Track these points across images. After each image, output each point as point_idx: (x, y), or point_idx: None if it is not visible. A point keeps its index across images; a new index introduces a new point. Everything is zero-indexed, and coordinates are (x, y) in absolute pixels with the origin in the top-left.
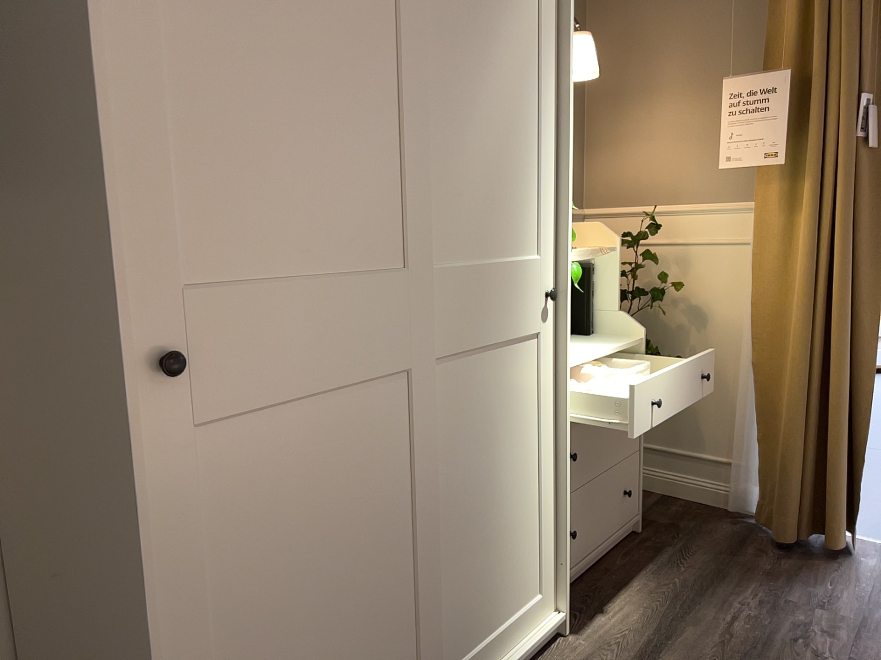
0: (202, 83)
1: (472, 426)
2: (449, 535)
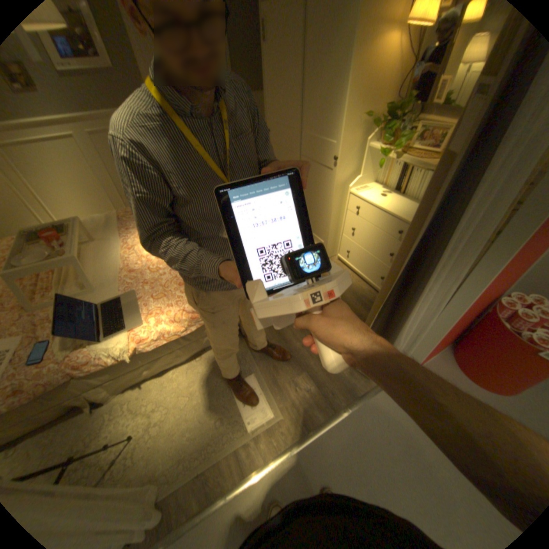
0: (267, 81)
1: (310, 181)
2: None
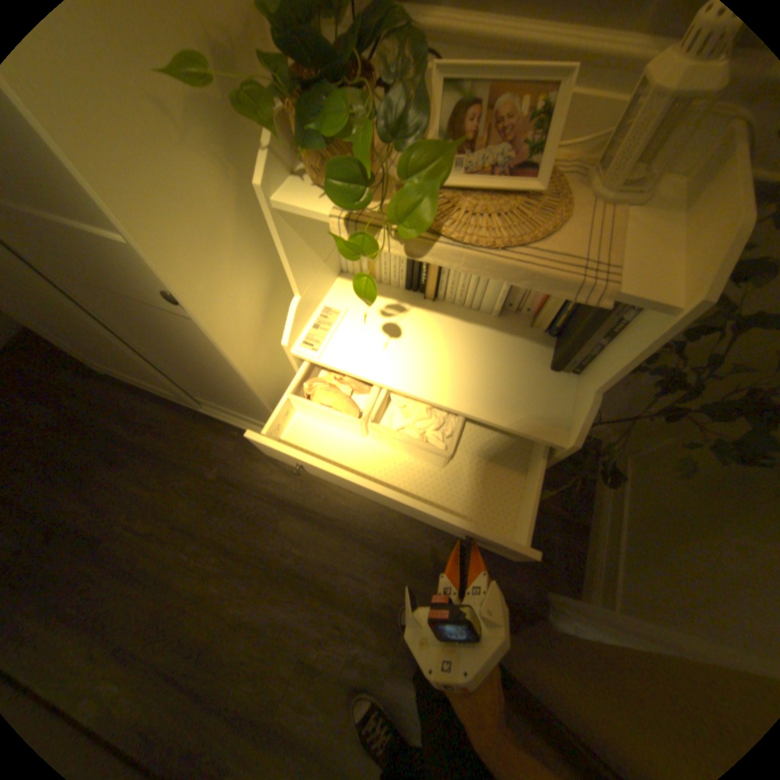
0: None
1: (142, 333)
2: (166, 367)
